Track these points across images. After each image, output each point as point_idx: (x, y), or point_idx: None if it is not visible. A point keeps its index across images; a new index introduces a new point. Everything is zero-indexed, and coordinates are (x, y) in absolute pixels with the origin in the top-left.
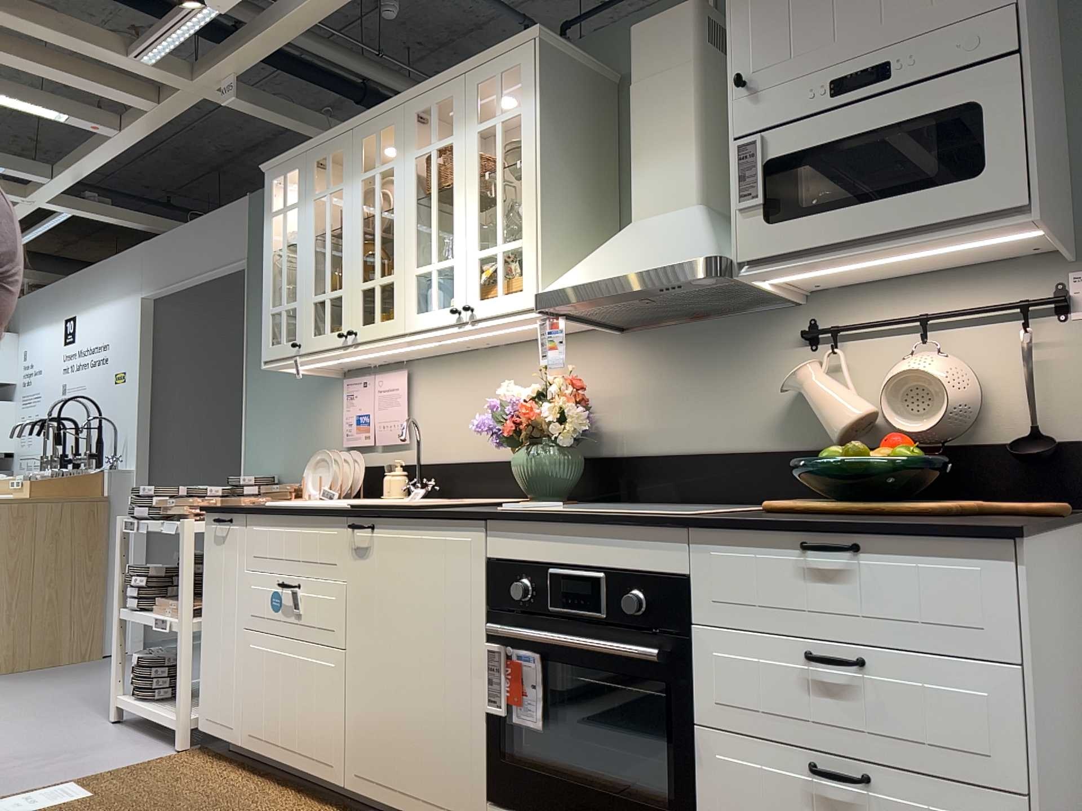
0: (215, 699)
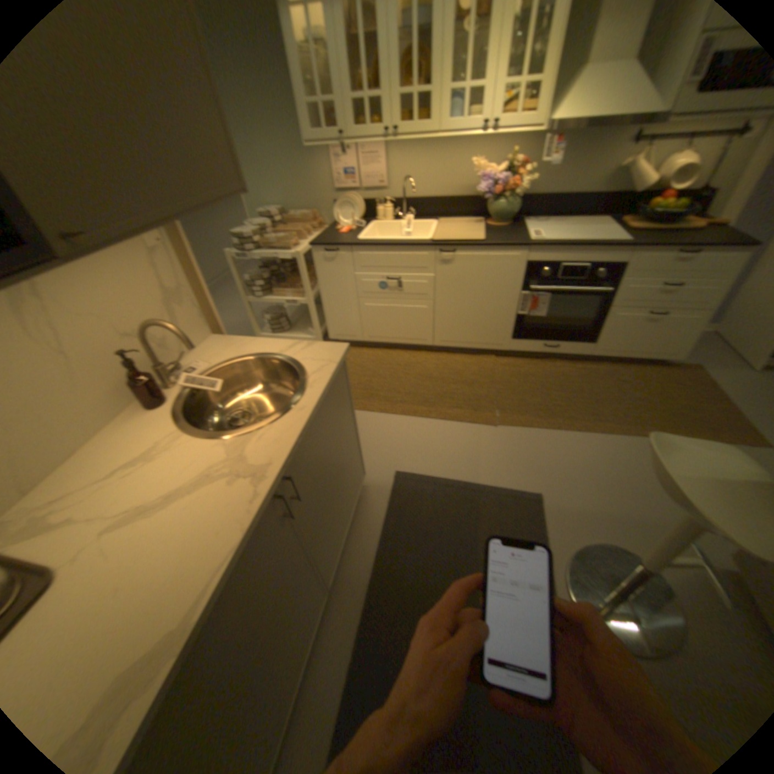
0: (341, 328)
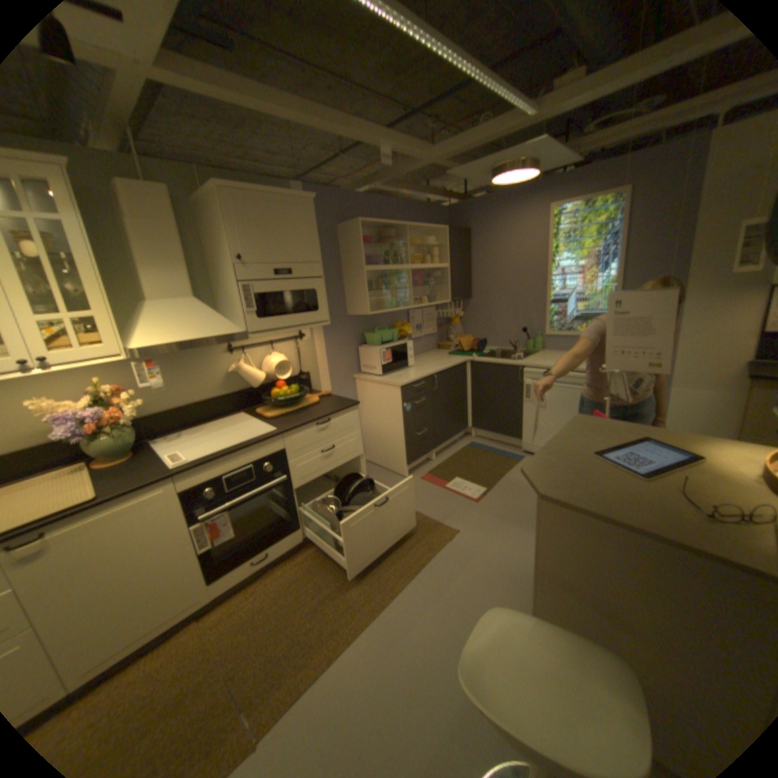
0: None
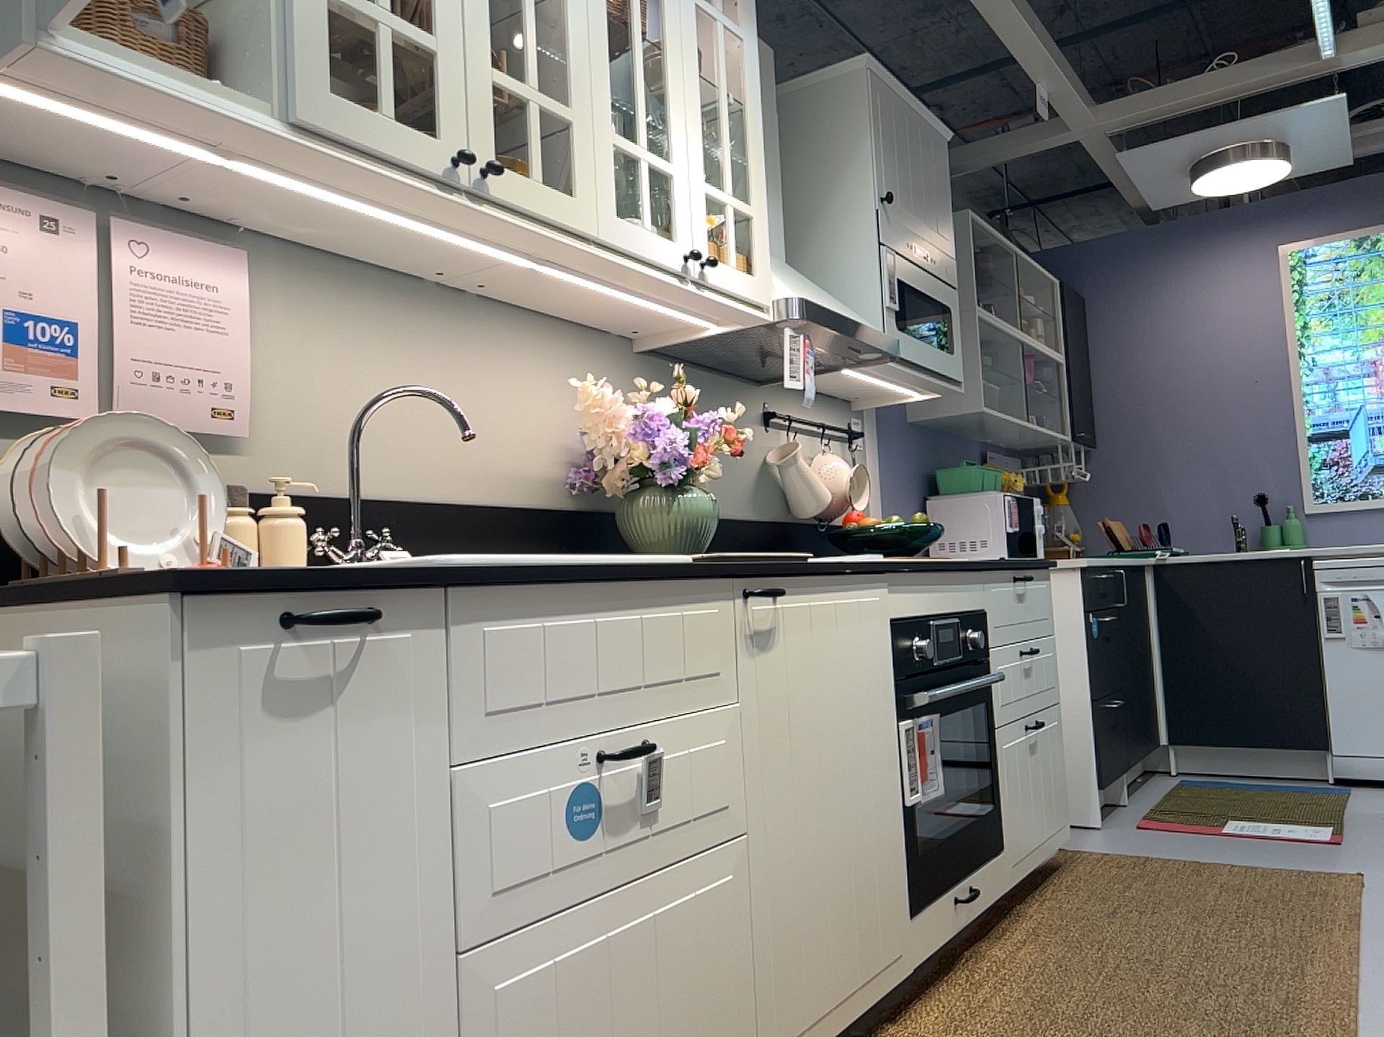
0: None
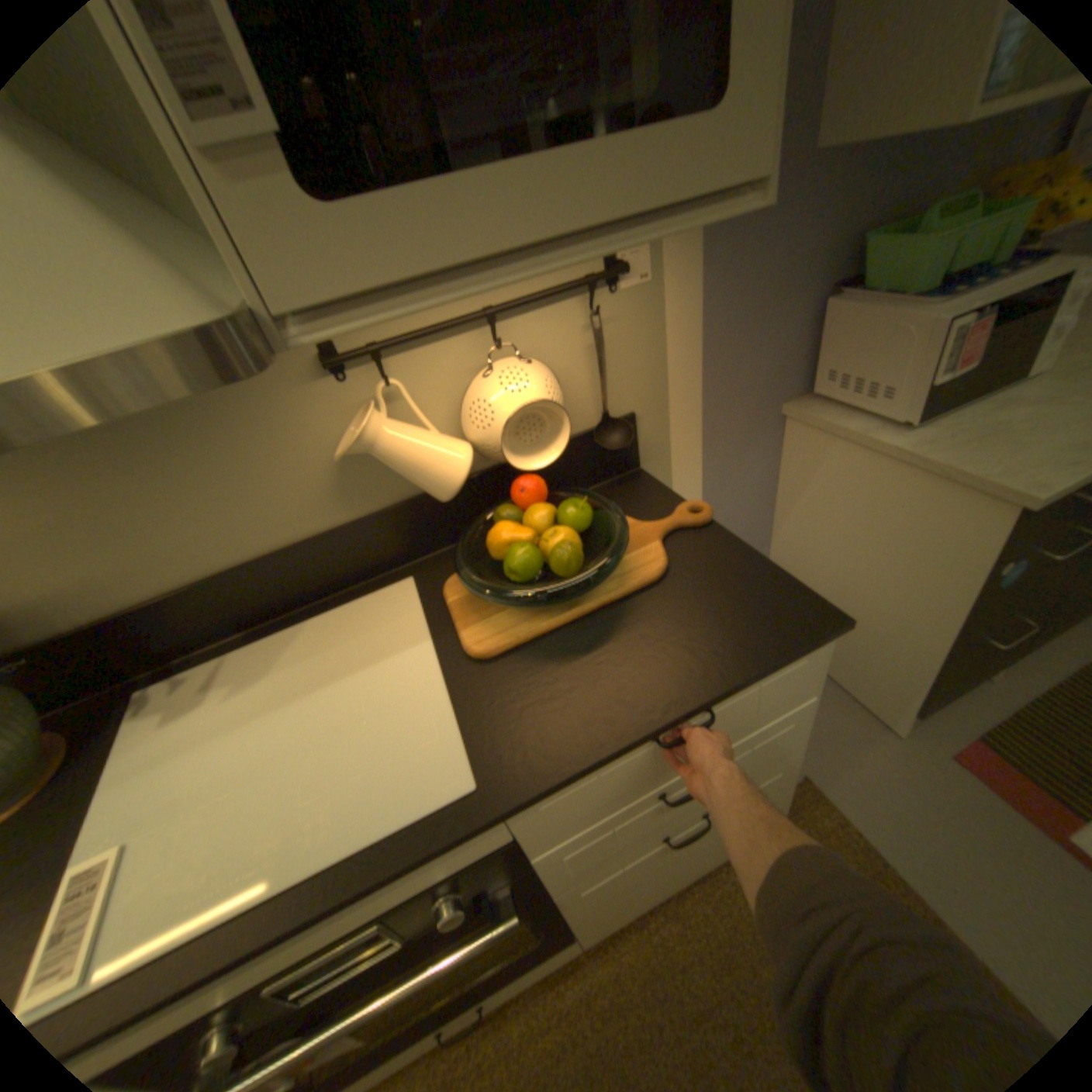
0: None
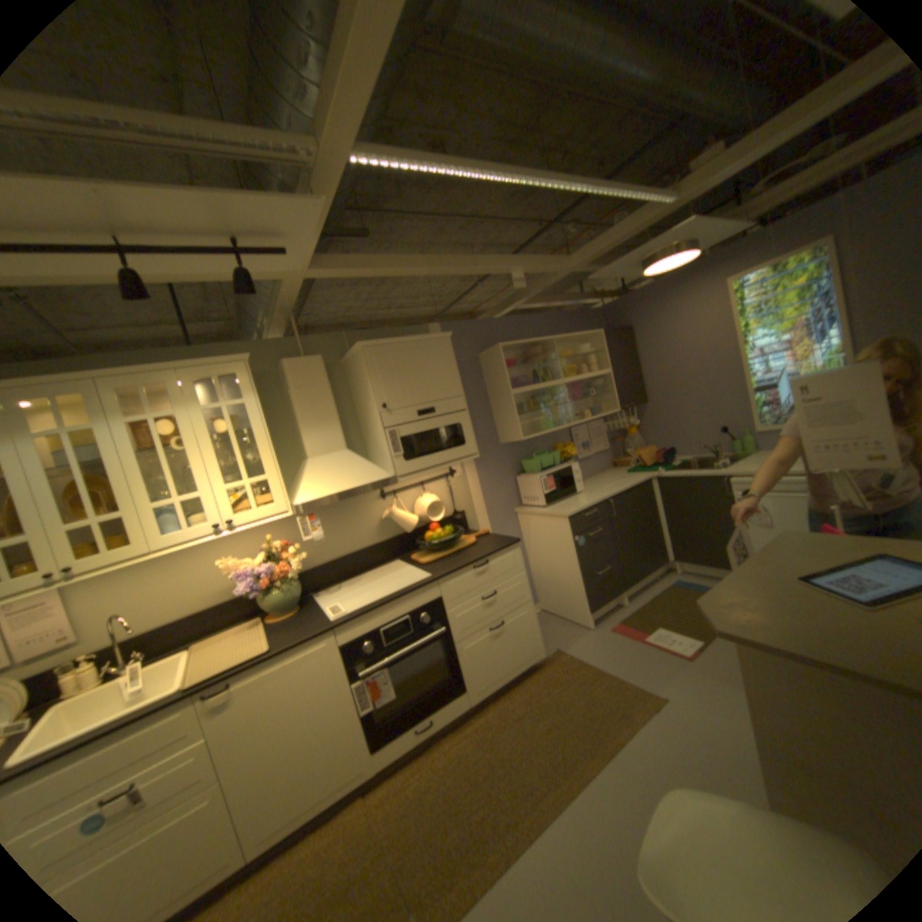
0: None
